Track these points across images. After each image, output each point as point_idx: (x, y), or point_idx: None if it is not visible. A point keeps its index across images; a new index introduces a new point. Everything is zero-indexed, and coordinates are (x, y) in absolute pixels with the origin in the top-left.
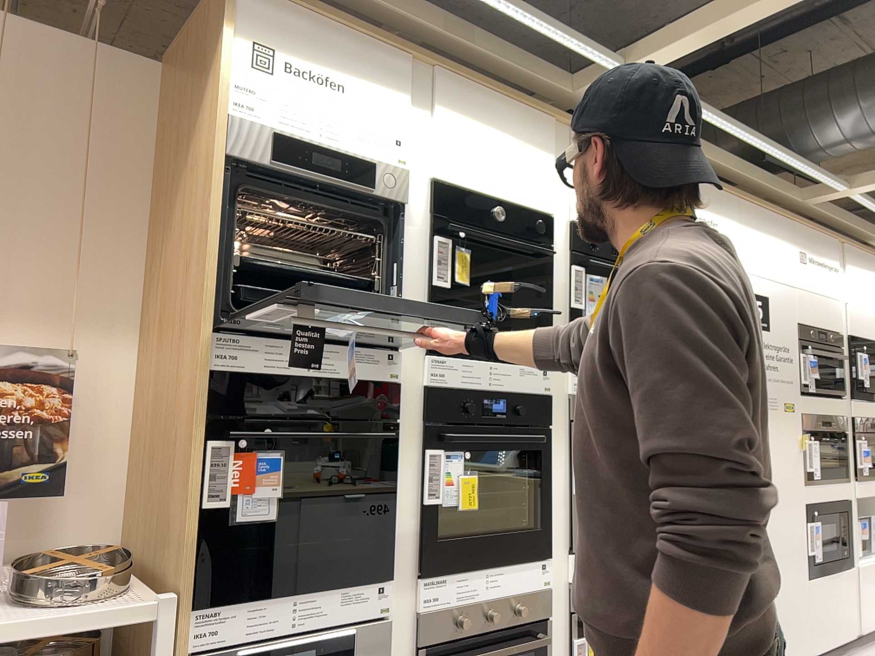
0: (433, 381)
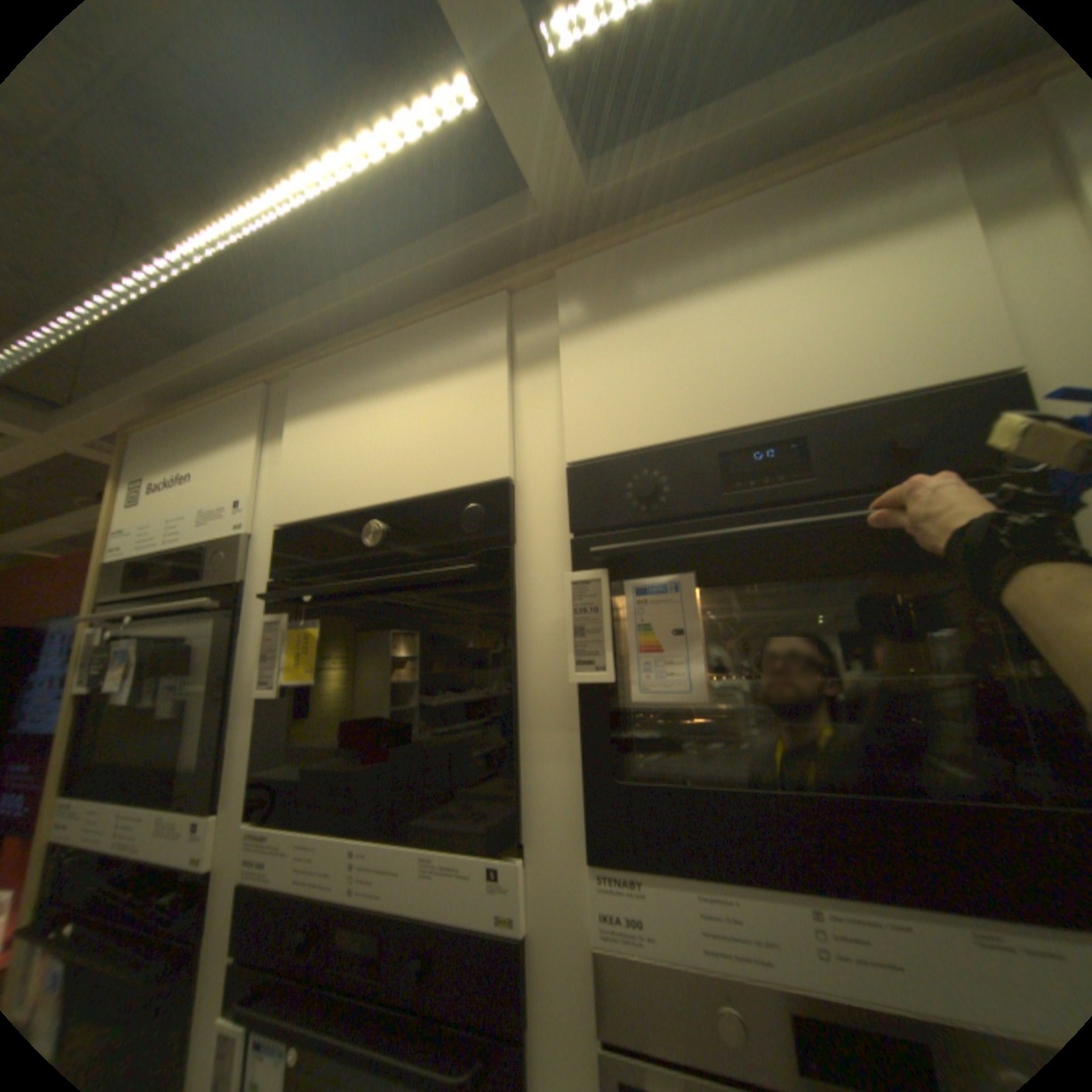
0: (245, 879)
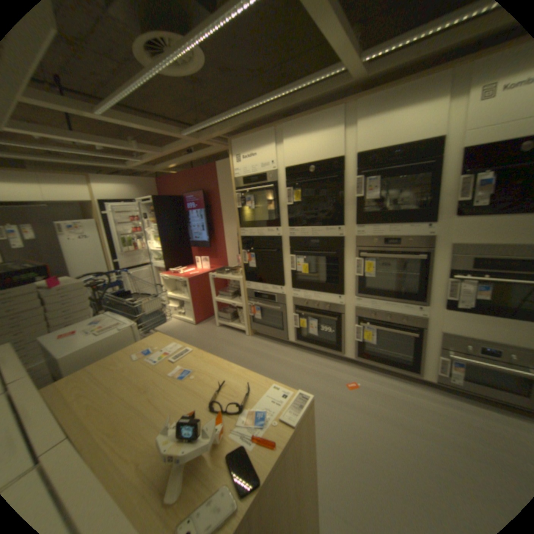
0: (289, 236)
